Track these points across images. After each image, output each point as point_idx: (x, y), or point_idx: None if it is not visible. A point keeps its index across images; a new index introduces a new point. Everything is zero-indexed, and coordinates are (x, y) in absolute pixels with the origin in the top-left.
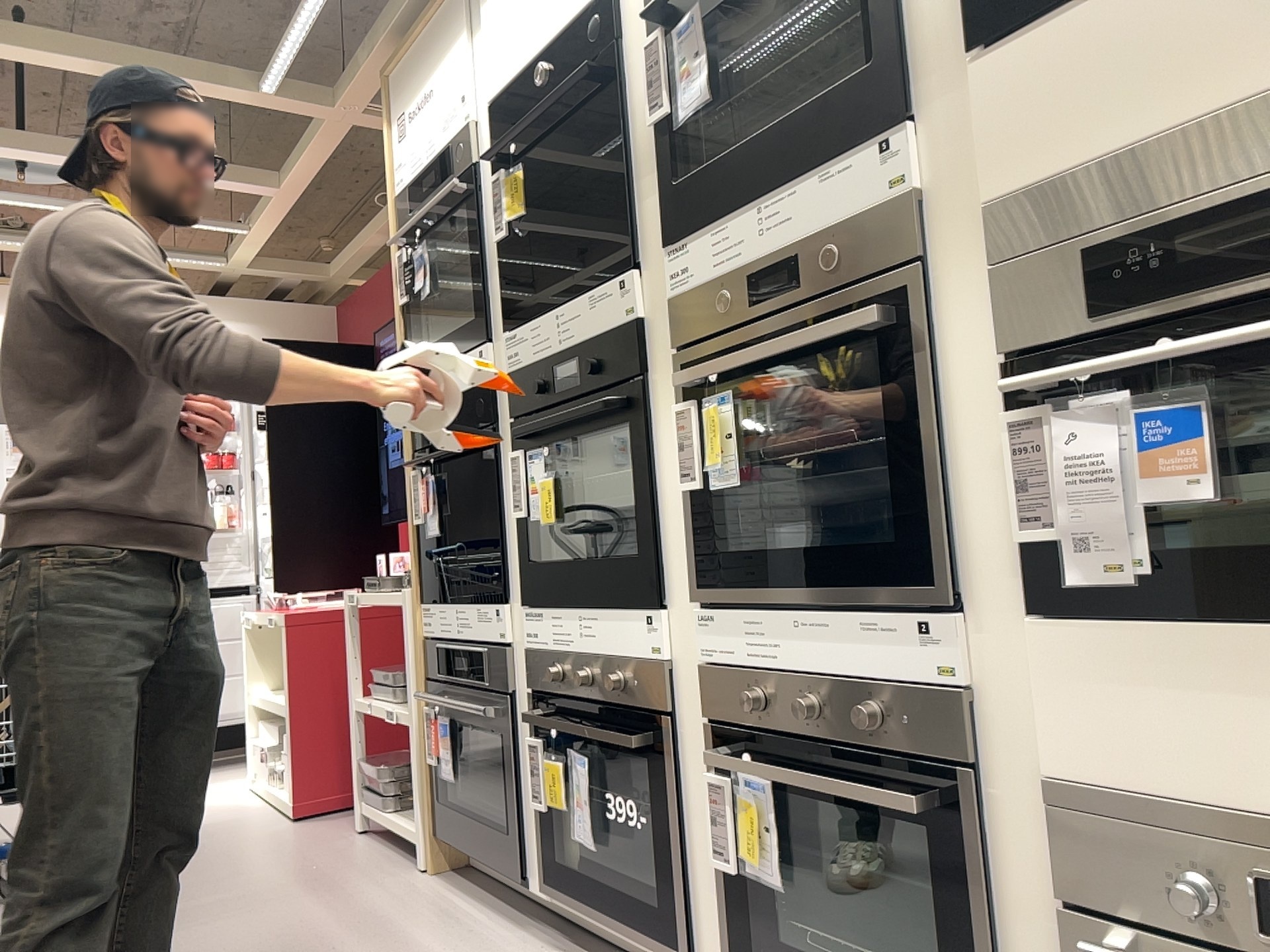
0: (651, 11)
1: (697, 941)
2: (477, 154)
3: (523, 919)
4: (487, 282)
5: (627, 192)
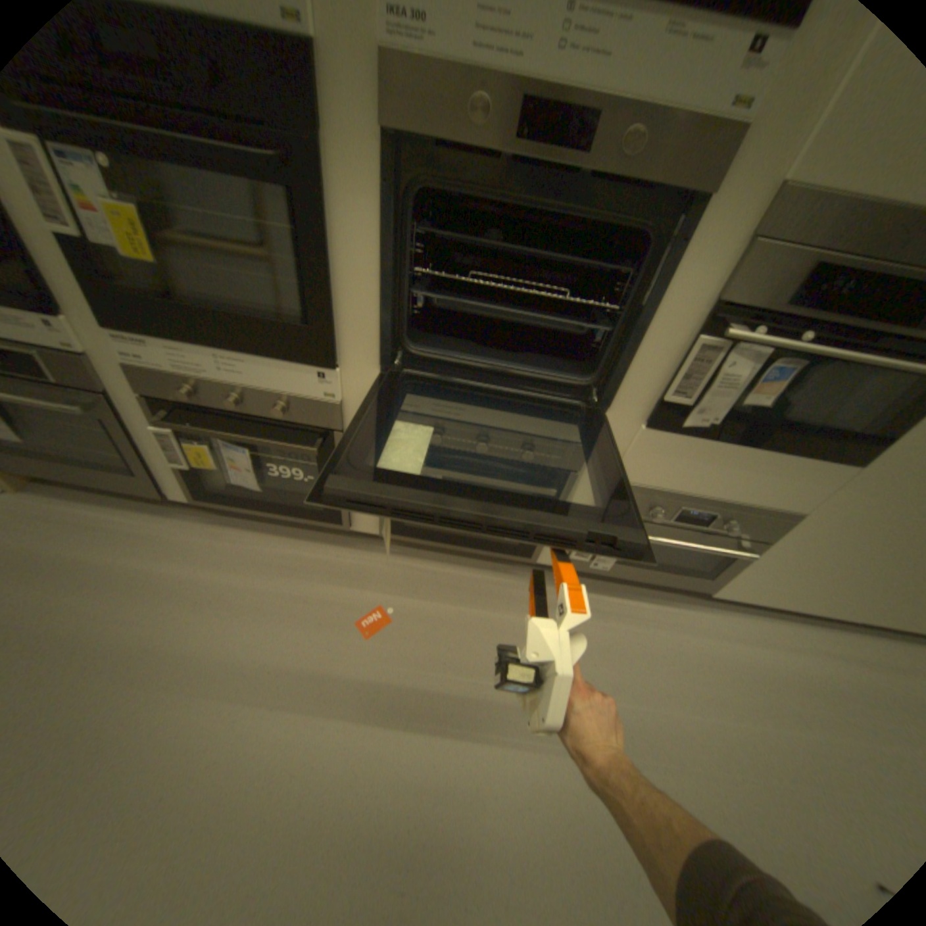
0: None
1: (348, 516)
2: None
3: (159, 508)
4: None
5: None
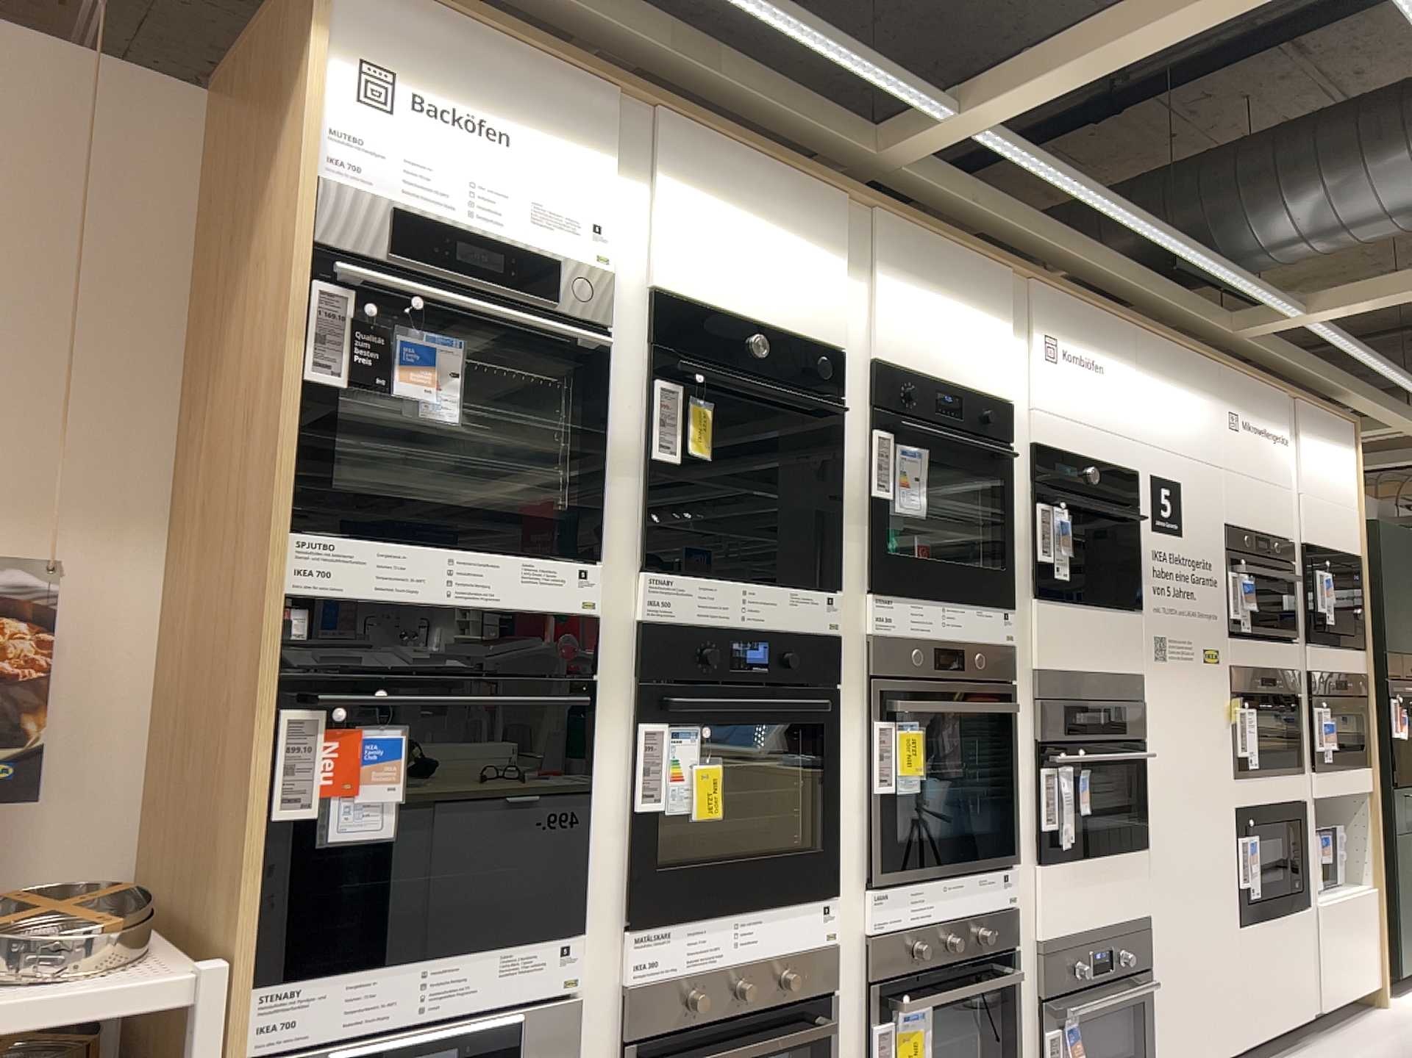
0: (880, 418)
1: None
2: (617, 327)
3: None
4: (610, 489)
5: (830, 525)
